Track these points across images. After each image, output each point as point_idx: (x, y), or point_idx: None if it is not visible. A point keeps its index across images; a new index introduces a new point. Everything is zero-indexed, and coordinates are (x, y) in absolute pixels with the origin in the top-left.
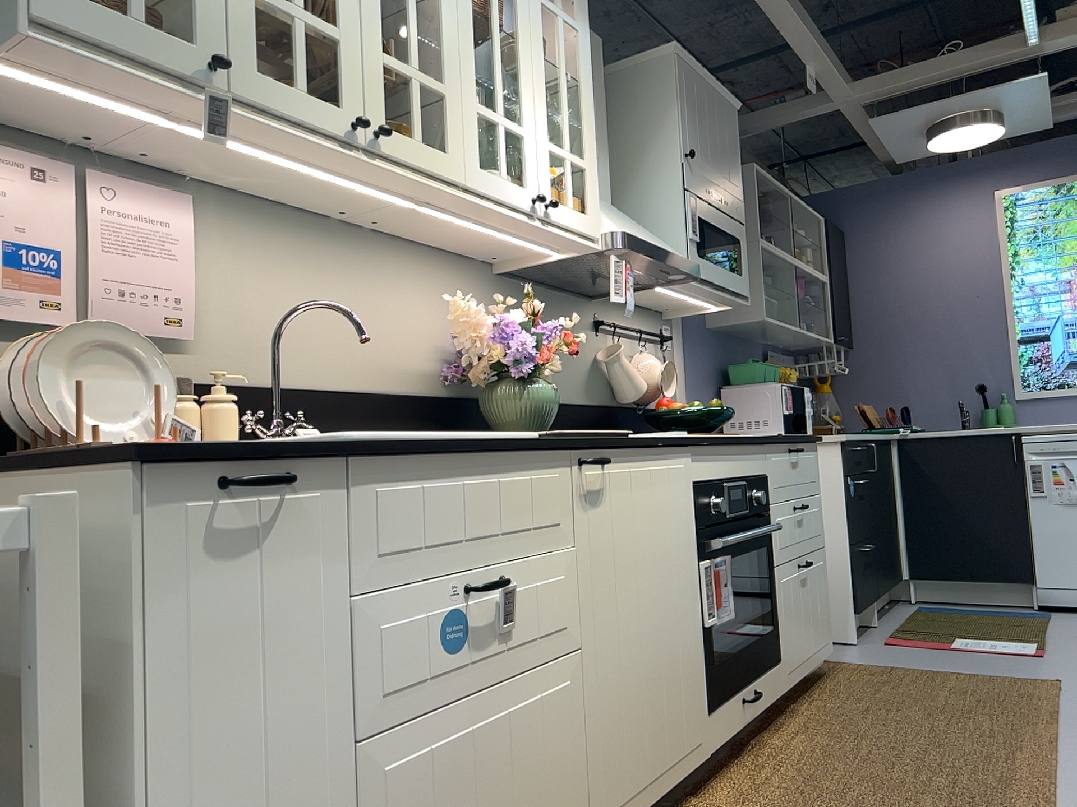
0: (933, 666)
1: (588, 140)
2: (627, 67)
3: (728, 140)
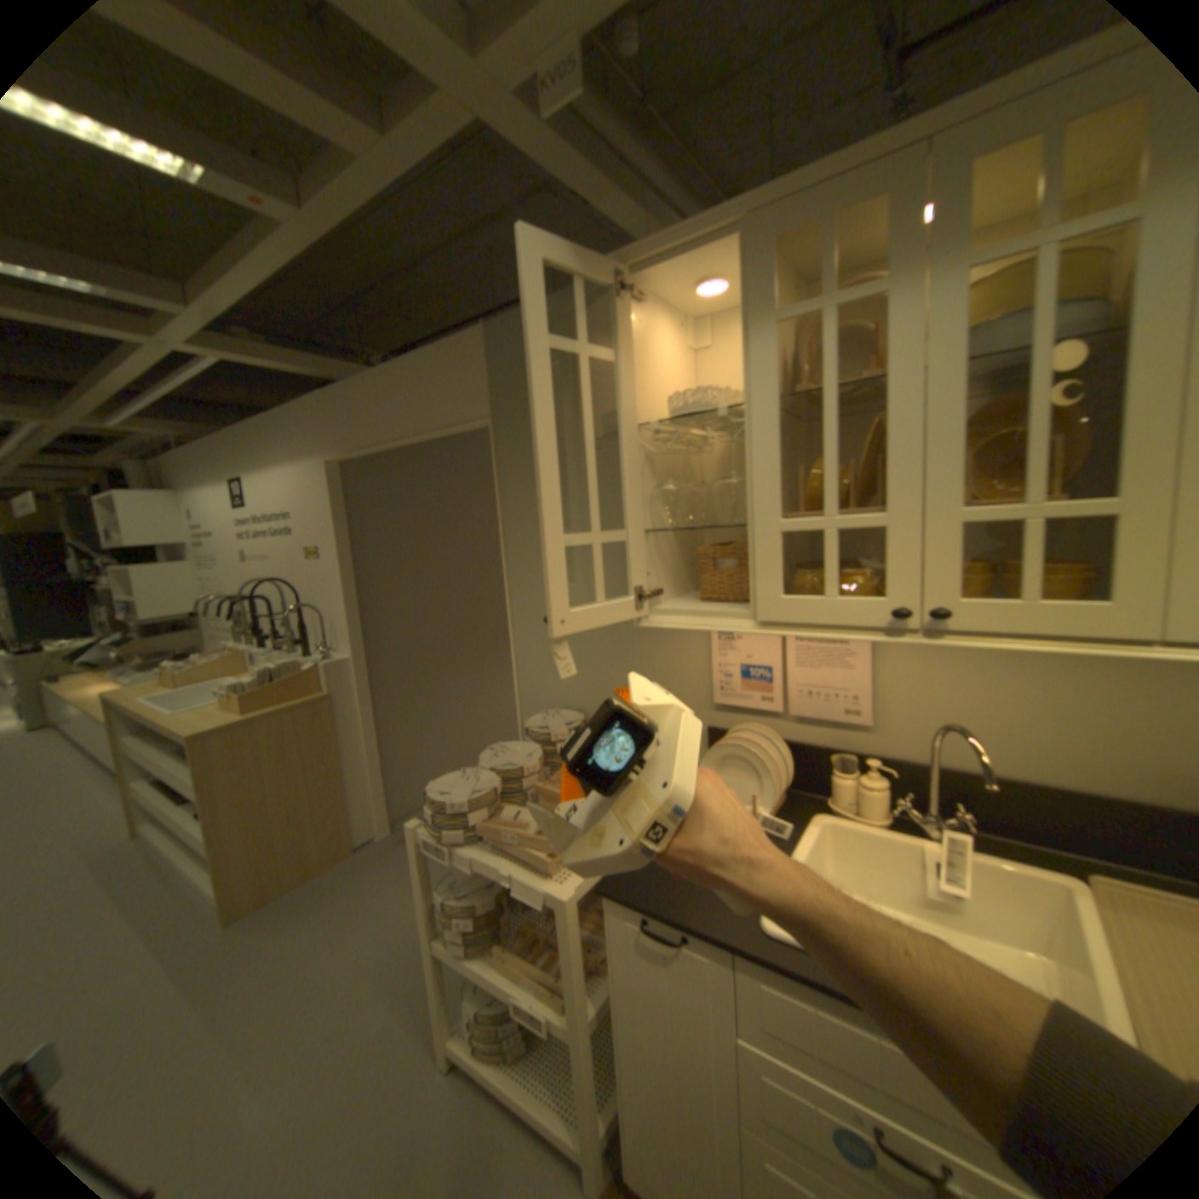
0: None
1: None
2: None
3: None
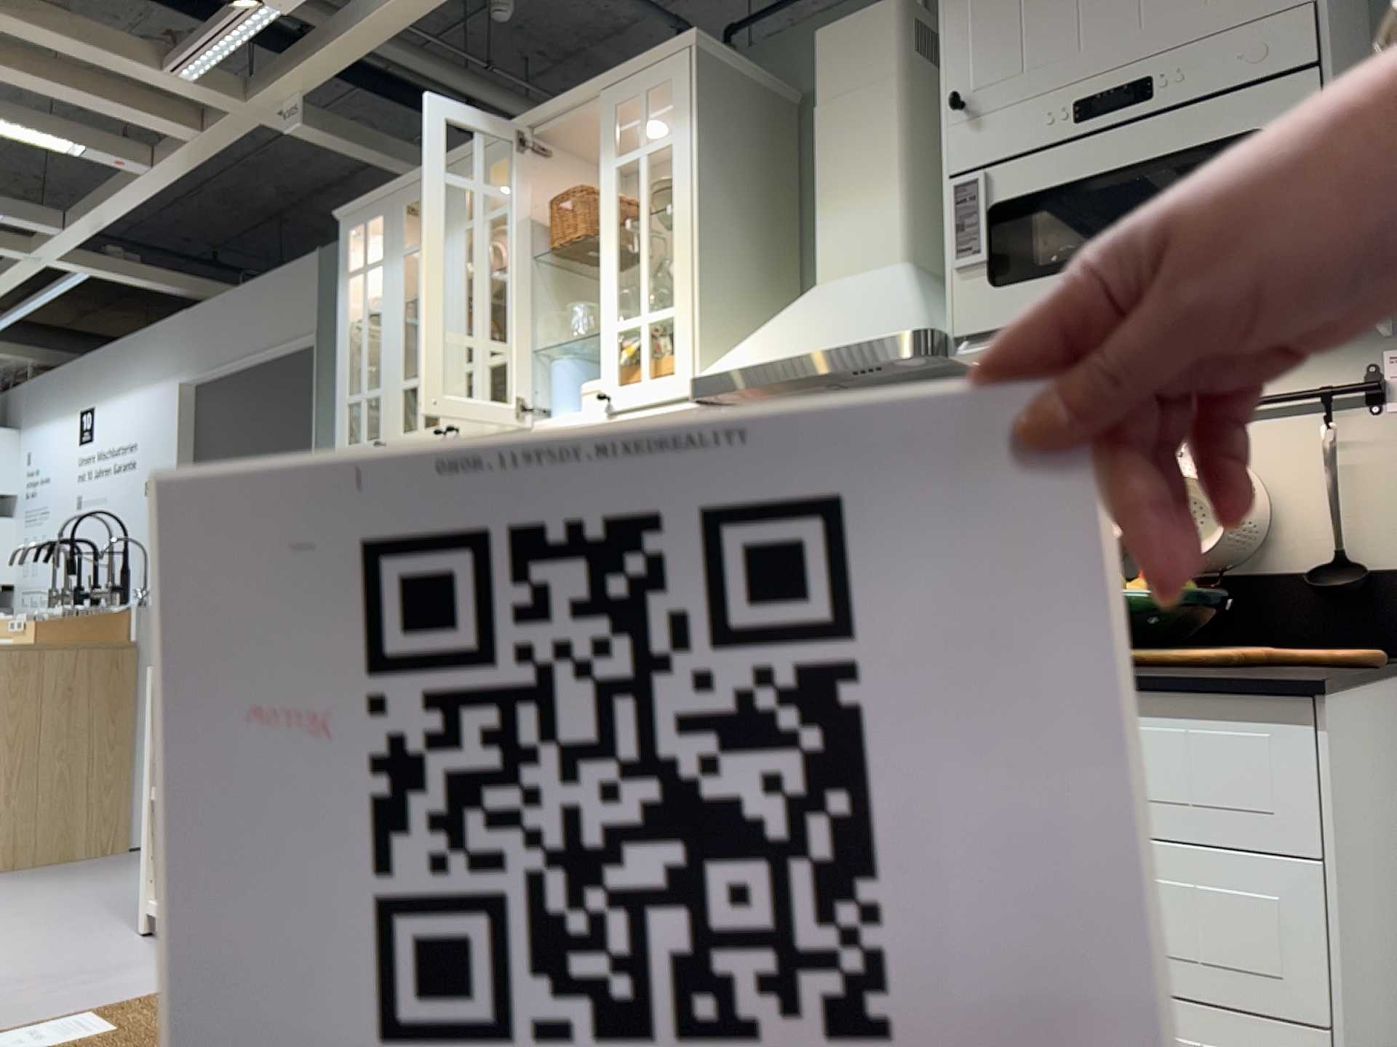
0: None
1: (676, 276)
2: None
3: None
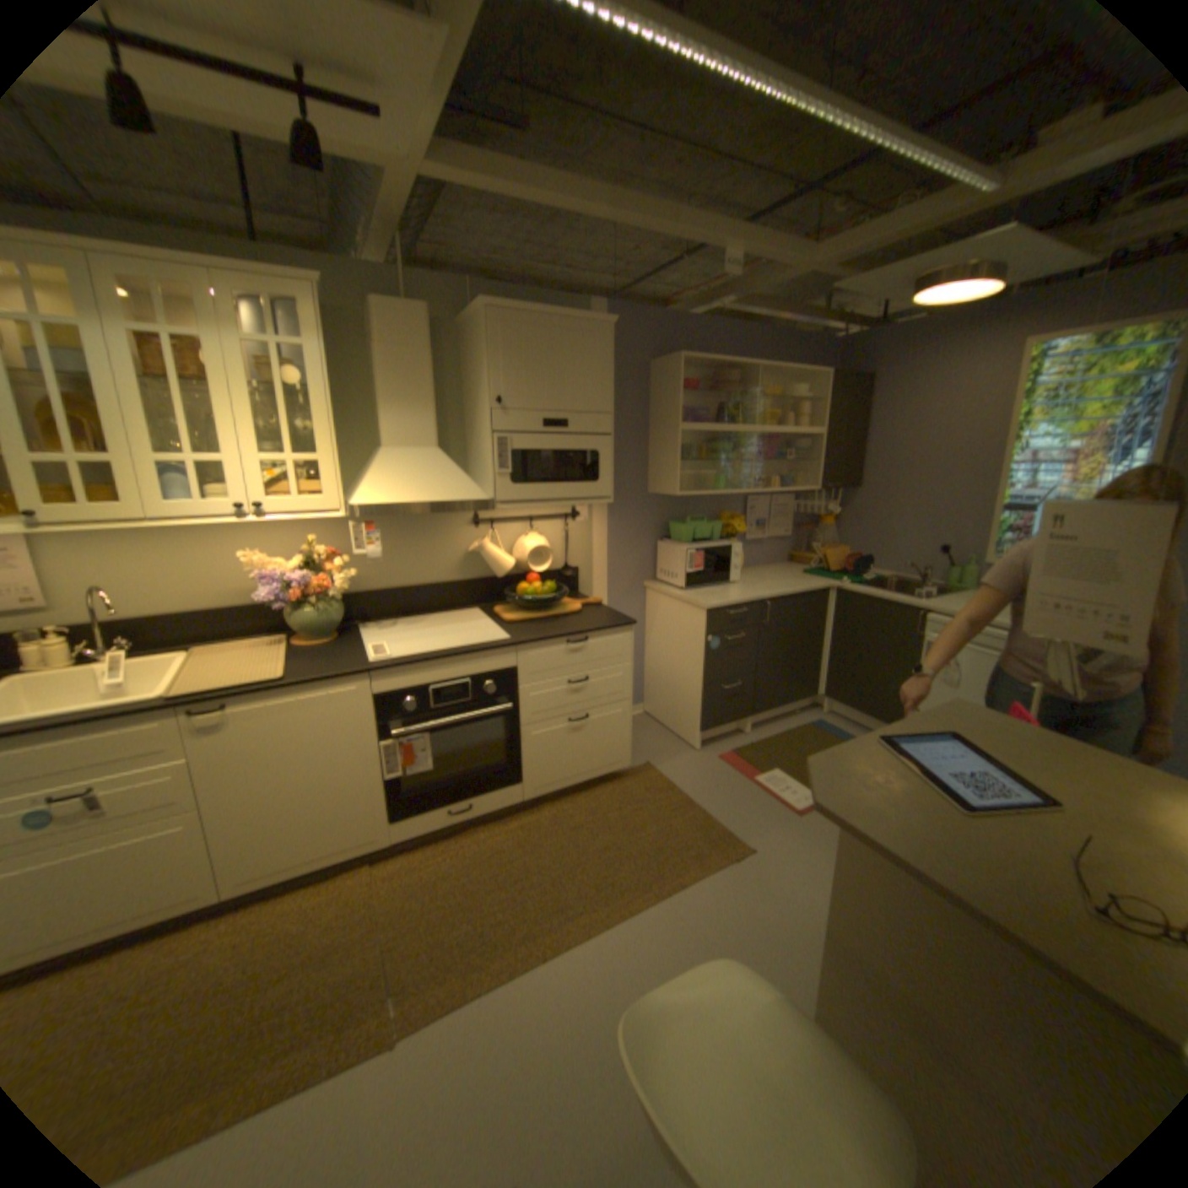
0: (702, 798)
1: (319, 437)
2: (469, 314)
3: (584, 361)
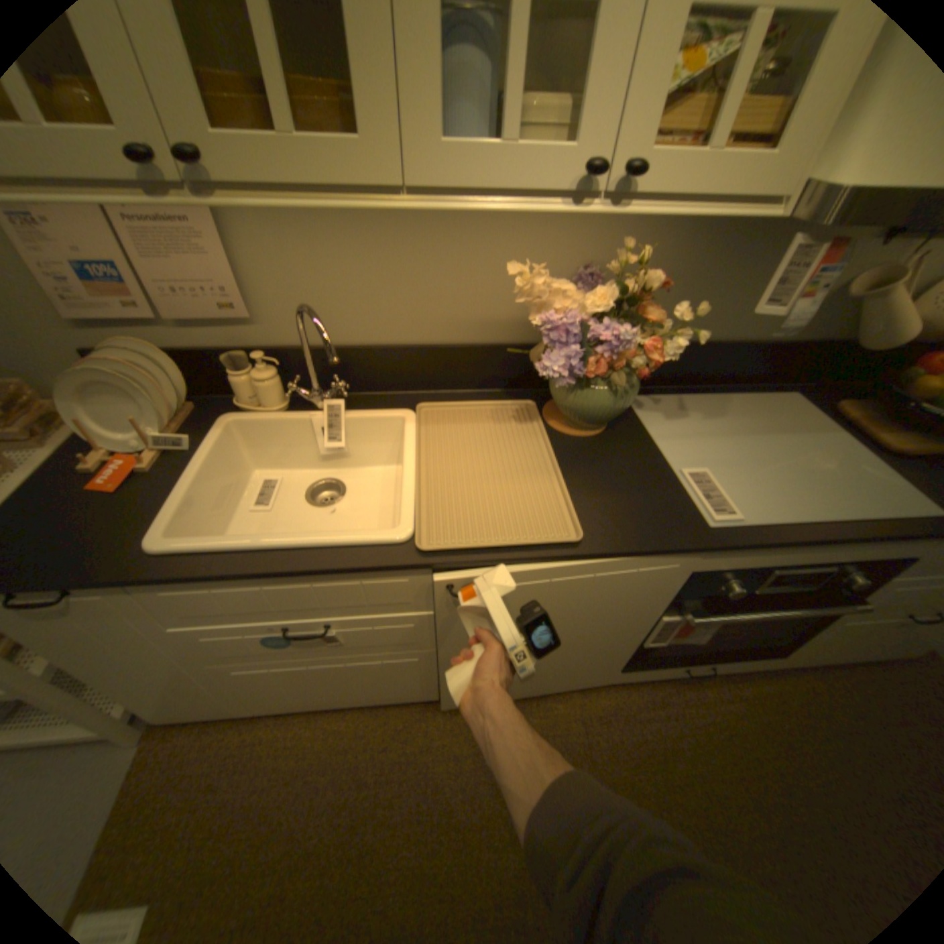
0: None
1: None
2: None
3: None
